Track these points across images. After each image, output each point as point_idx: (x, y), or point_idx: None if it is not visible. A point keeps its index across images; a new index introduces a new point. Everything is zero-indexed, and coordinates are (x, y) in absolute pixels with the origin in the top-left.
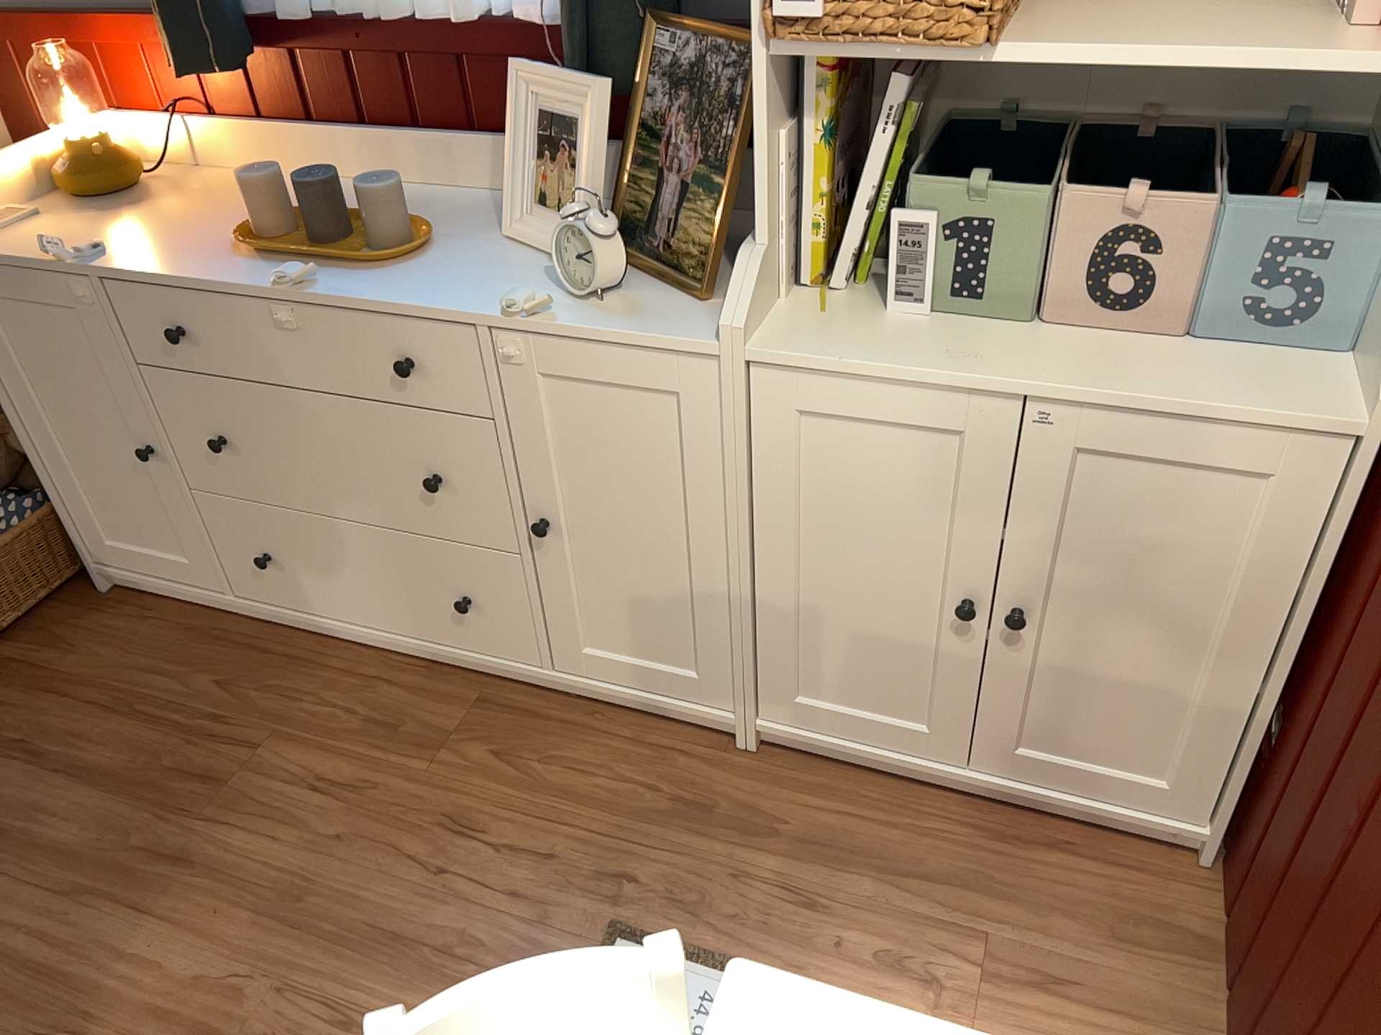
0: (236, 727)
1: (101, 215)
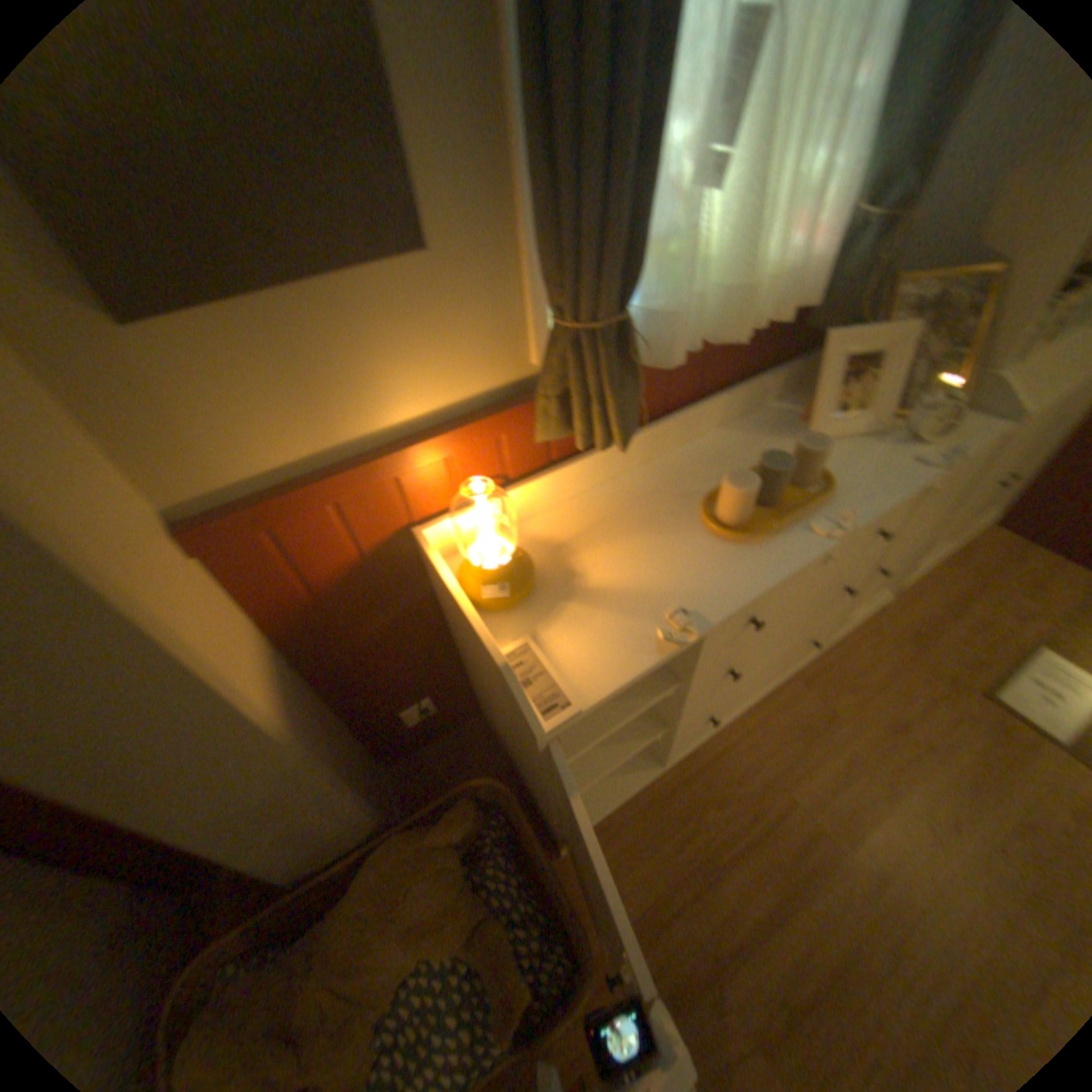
0: (771, 816)
1: (547, 604)
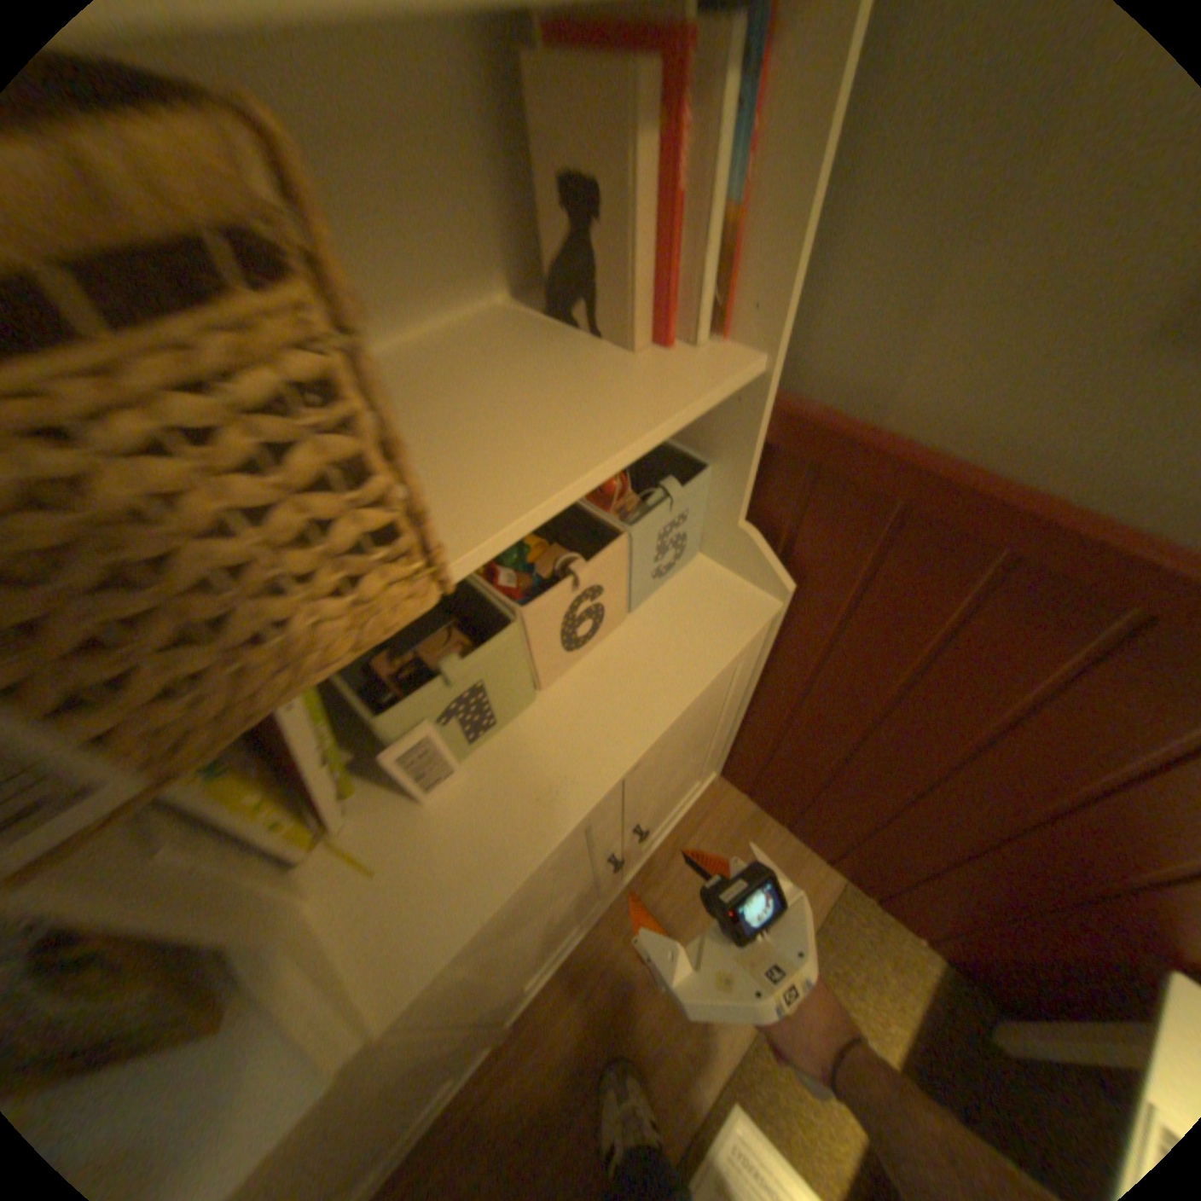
0: None
1: None
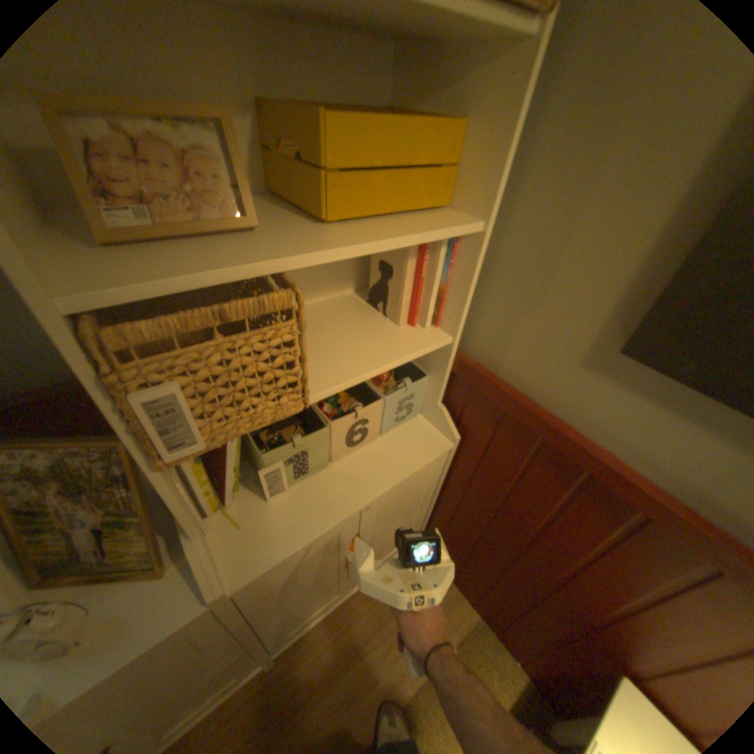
0: None
1: None
